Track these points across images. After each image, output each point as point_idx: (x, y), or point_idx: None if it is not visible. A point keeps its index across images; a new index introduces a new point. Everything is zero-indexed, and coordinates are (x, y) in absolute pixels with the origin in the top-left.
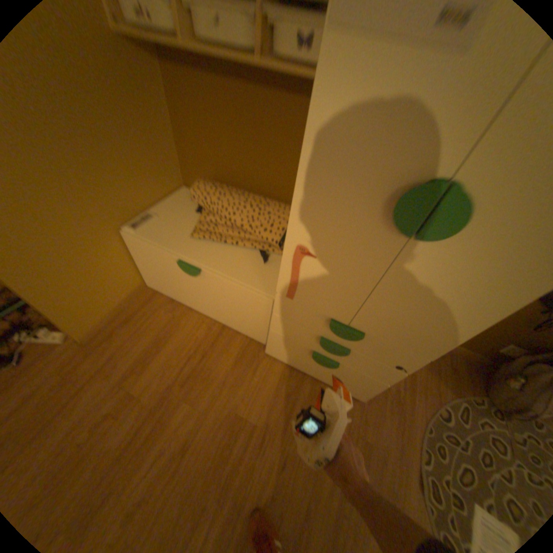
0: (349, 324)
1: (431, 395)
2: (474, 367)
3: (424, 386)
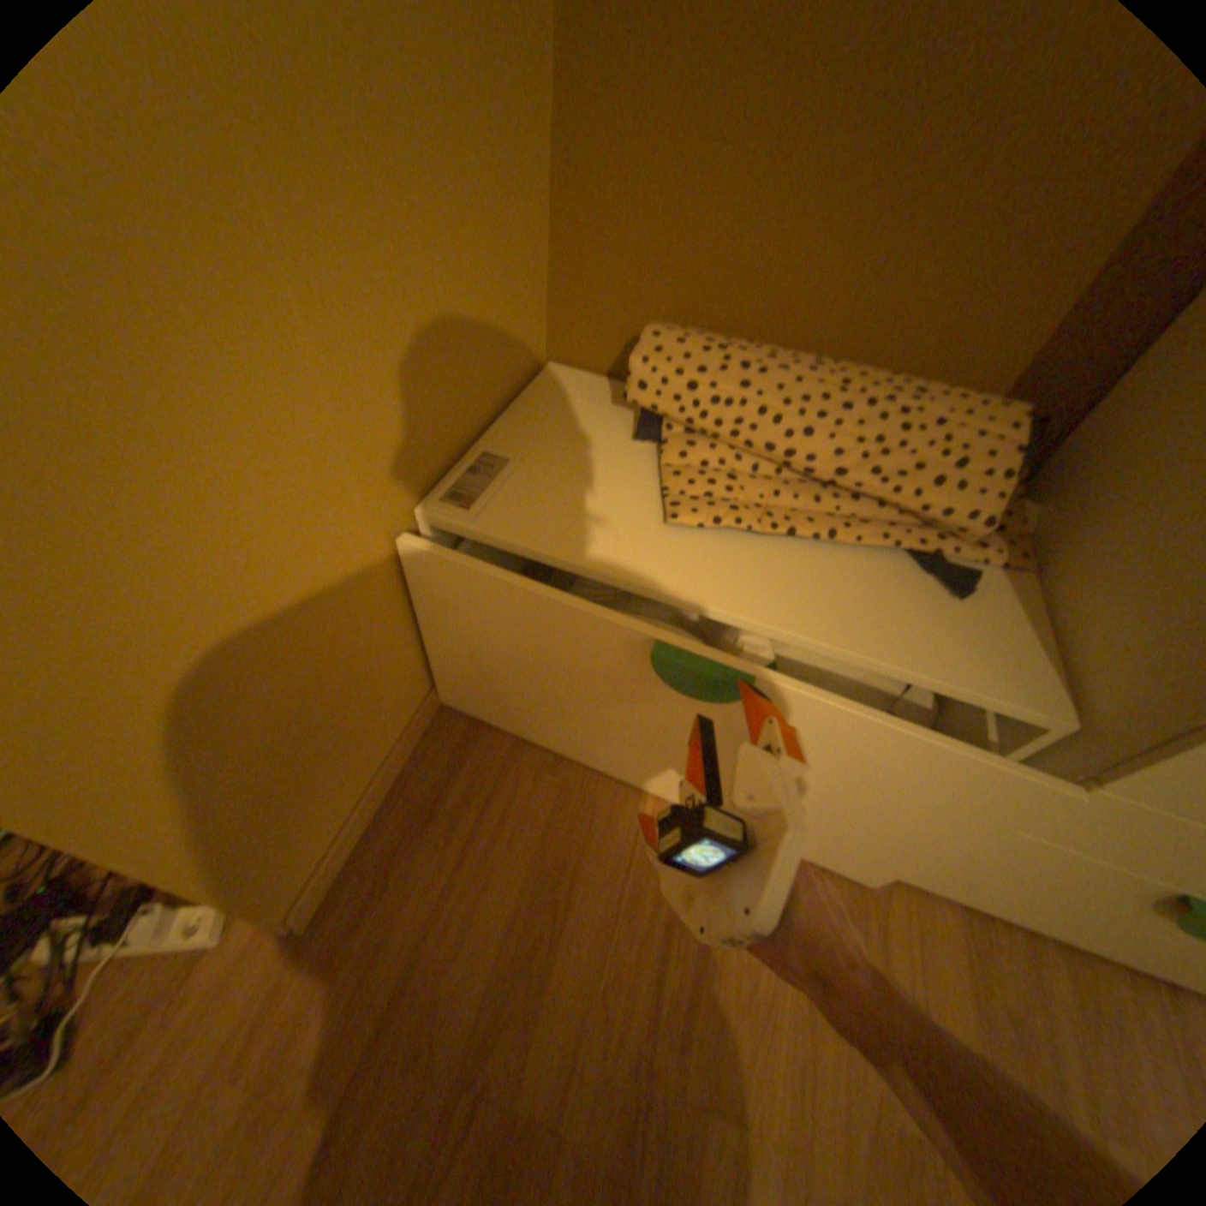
0: None
1: None
2: None
3: None
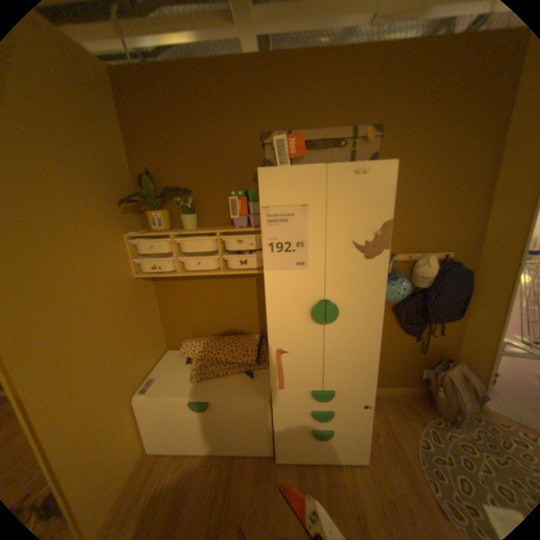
0: (323, 389)
1: (408, 434)
2: (420, 399)
3: (400, 430)
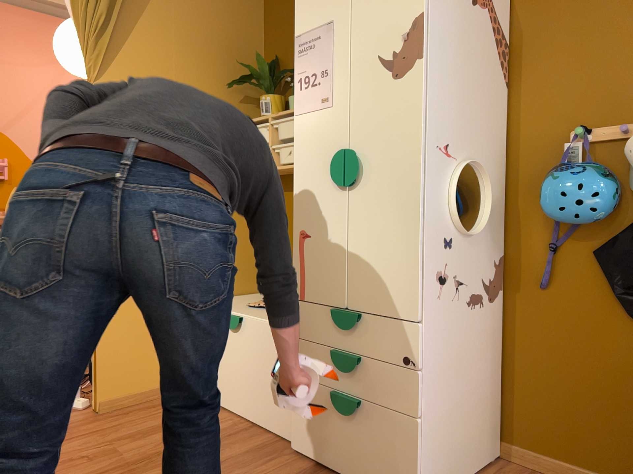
0: (346, 307)
1: None
2: None
3: None
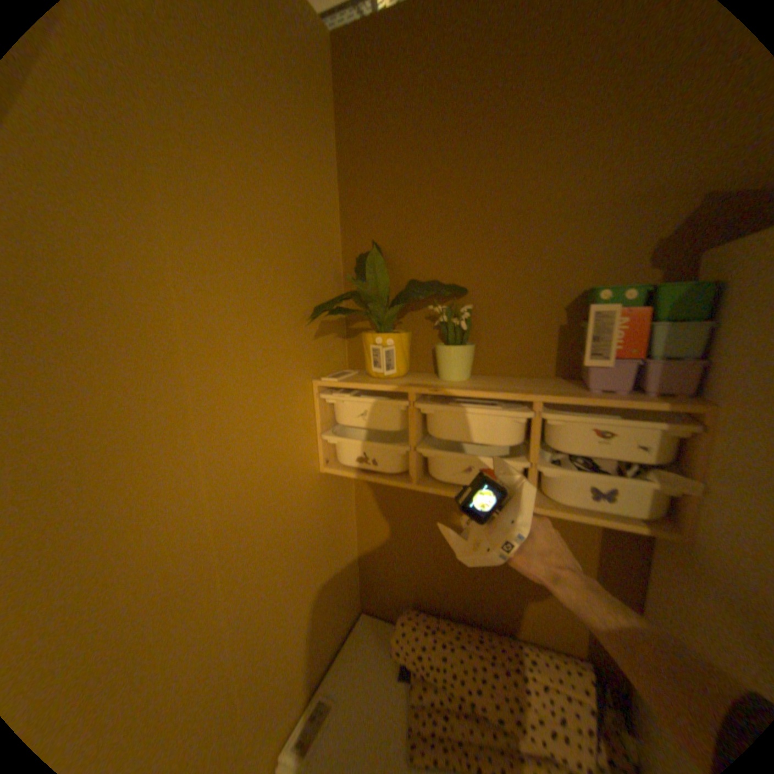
0: None
1: None
2: None
3: None
